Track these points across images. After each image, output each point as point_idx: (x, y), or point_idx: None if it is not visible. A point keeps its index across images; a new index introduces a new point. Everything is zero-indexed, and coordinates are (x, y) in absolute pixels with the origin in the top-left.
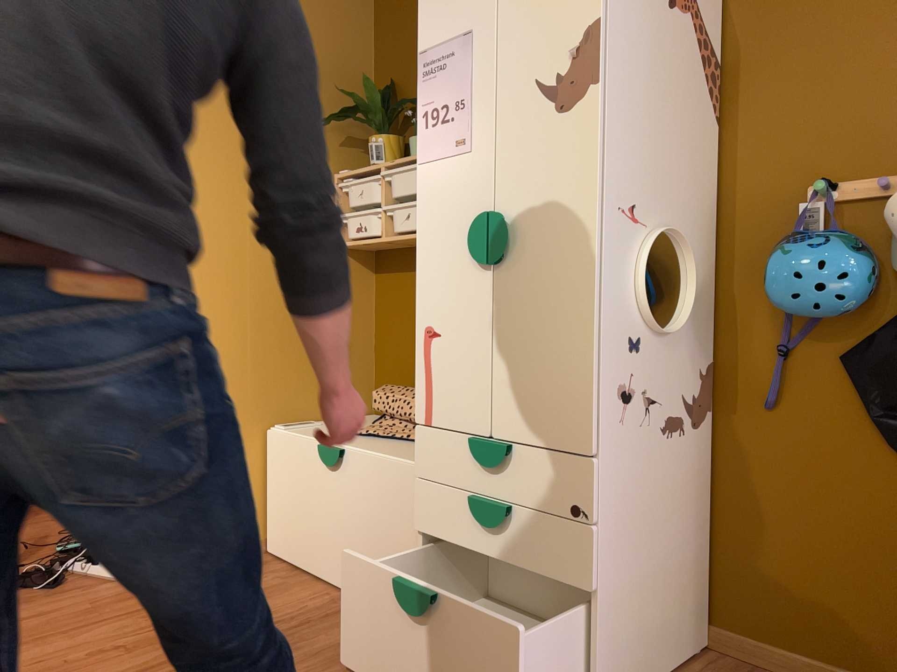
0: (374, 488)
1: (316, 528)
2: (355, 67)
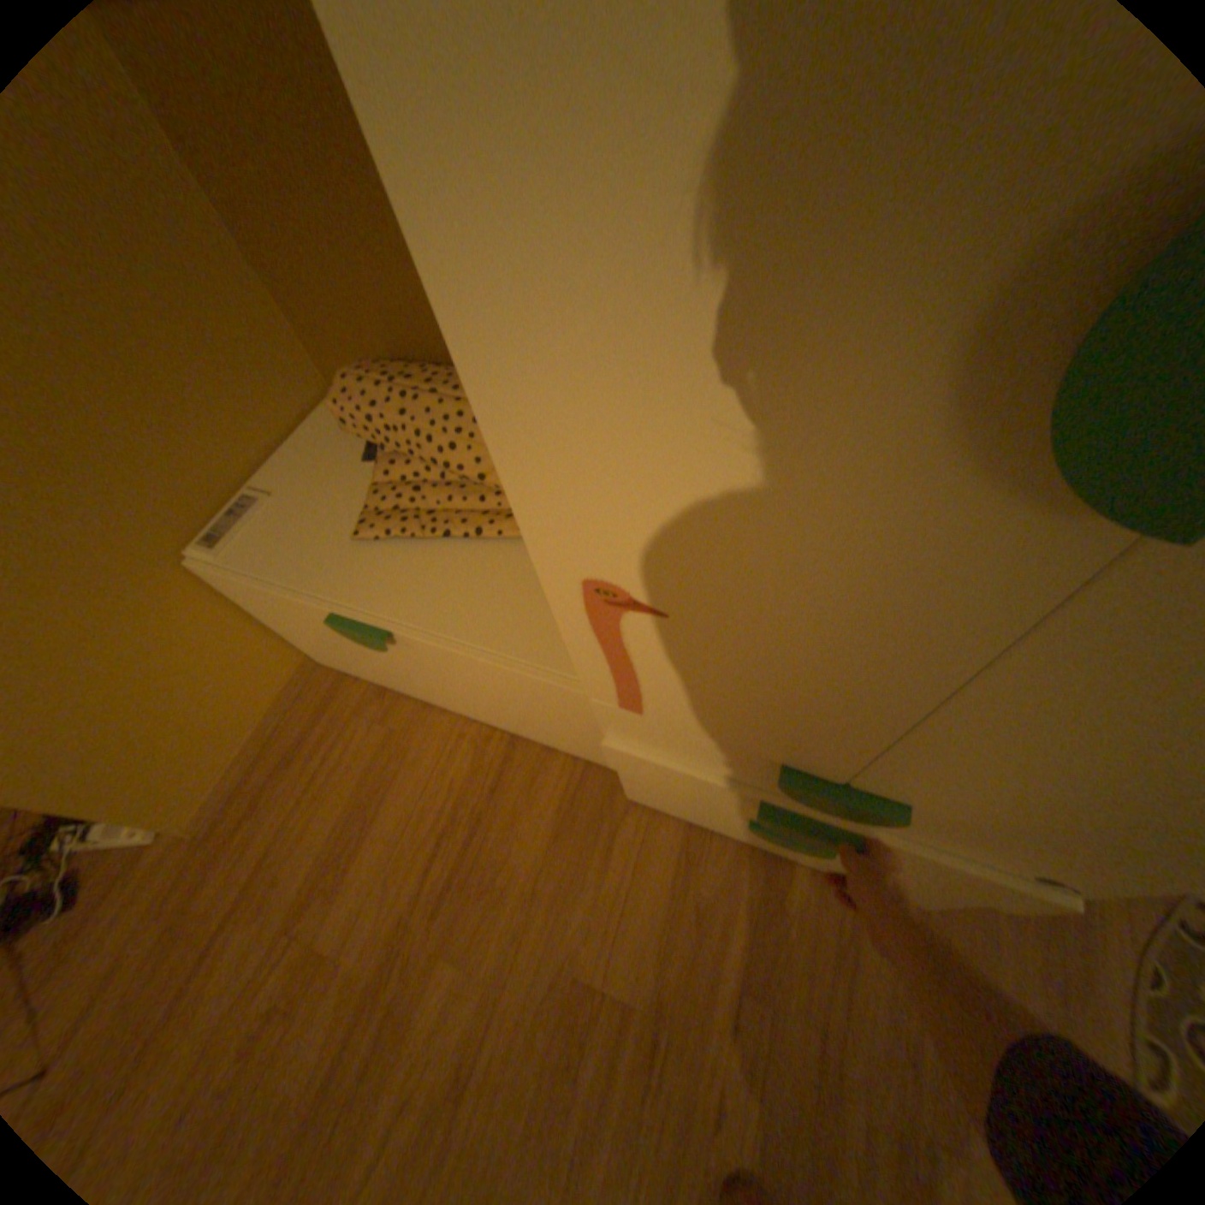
0: (491, 680)
1: (394, 674)
2: None
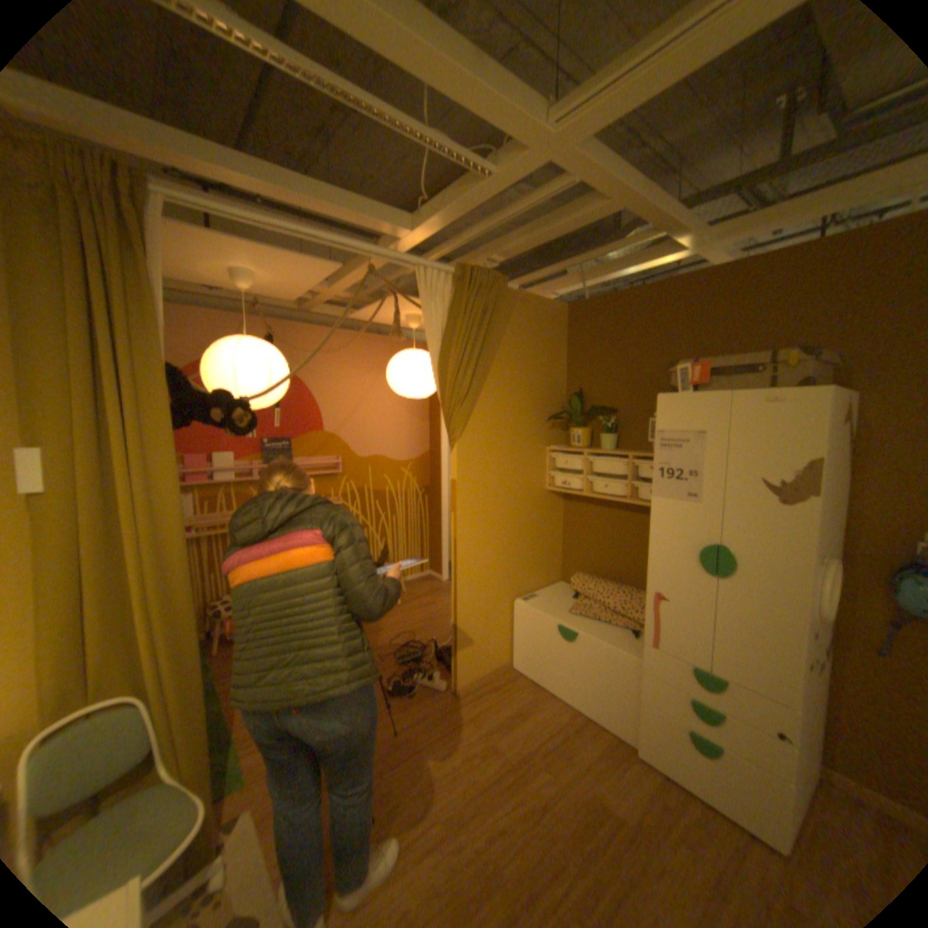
0: (603, 663)
1: (554, 669)
2: (556, 380)
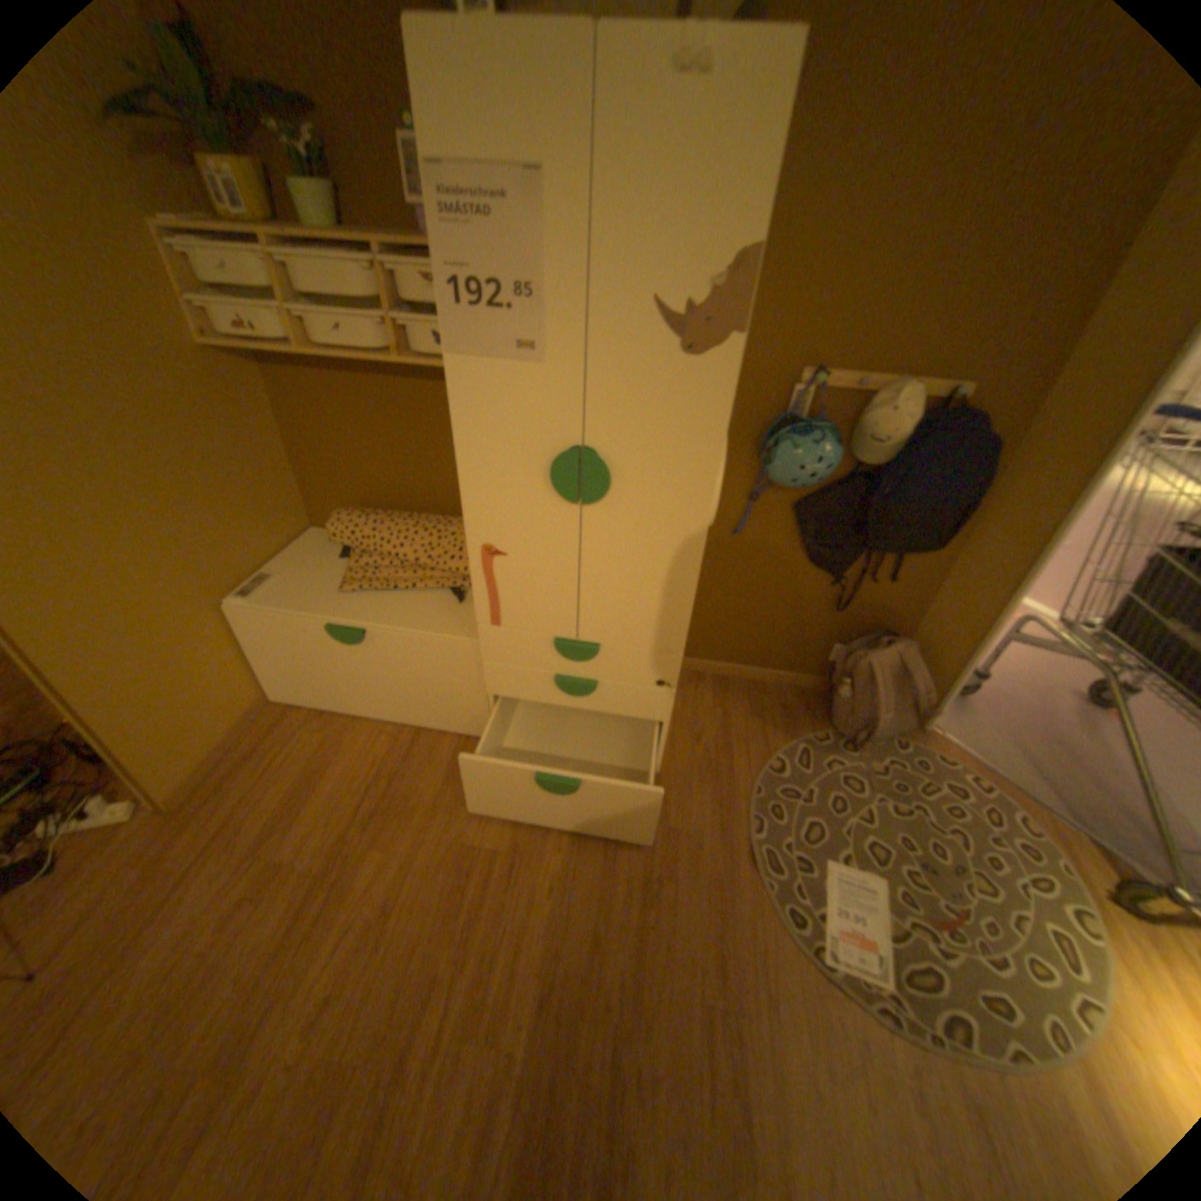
0: (419, 658)
1: (343, 685)
2: None
